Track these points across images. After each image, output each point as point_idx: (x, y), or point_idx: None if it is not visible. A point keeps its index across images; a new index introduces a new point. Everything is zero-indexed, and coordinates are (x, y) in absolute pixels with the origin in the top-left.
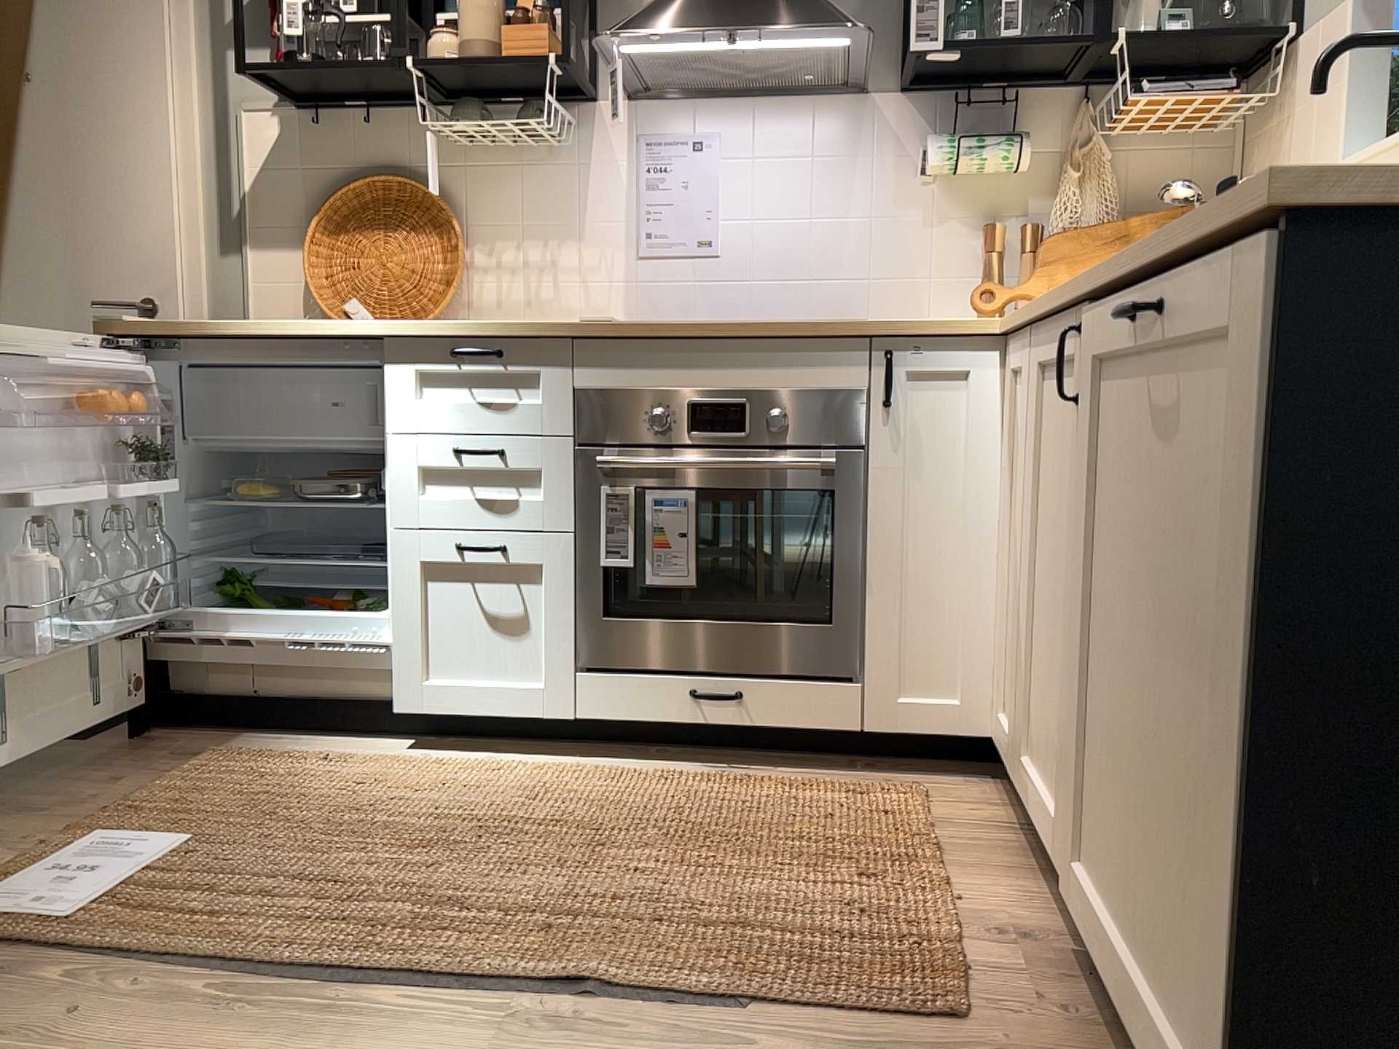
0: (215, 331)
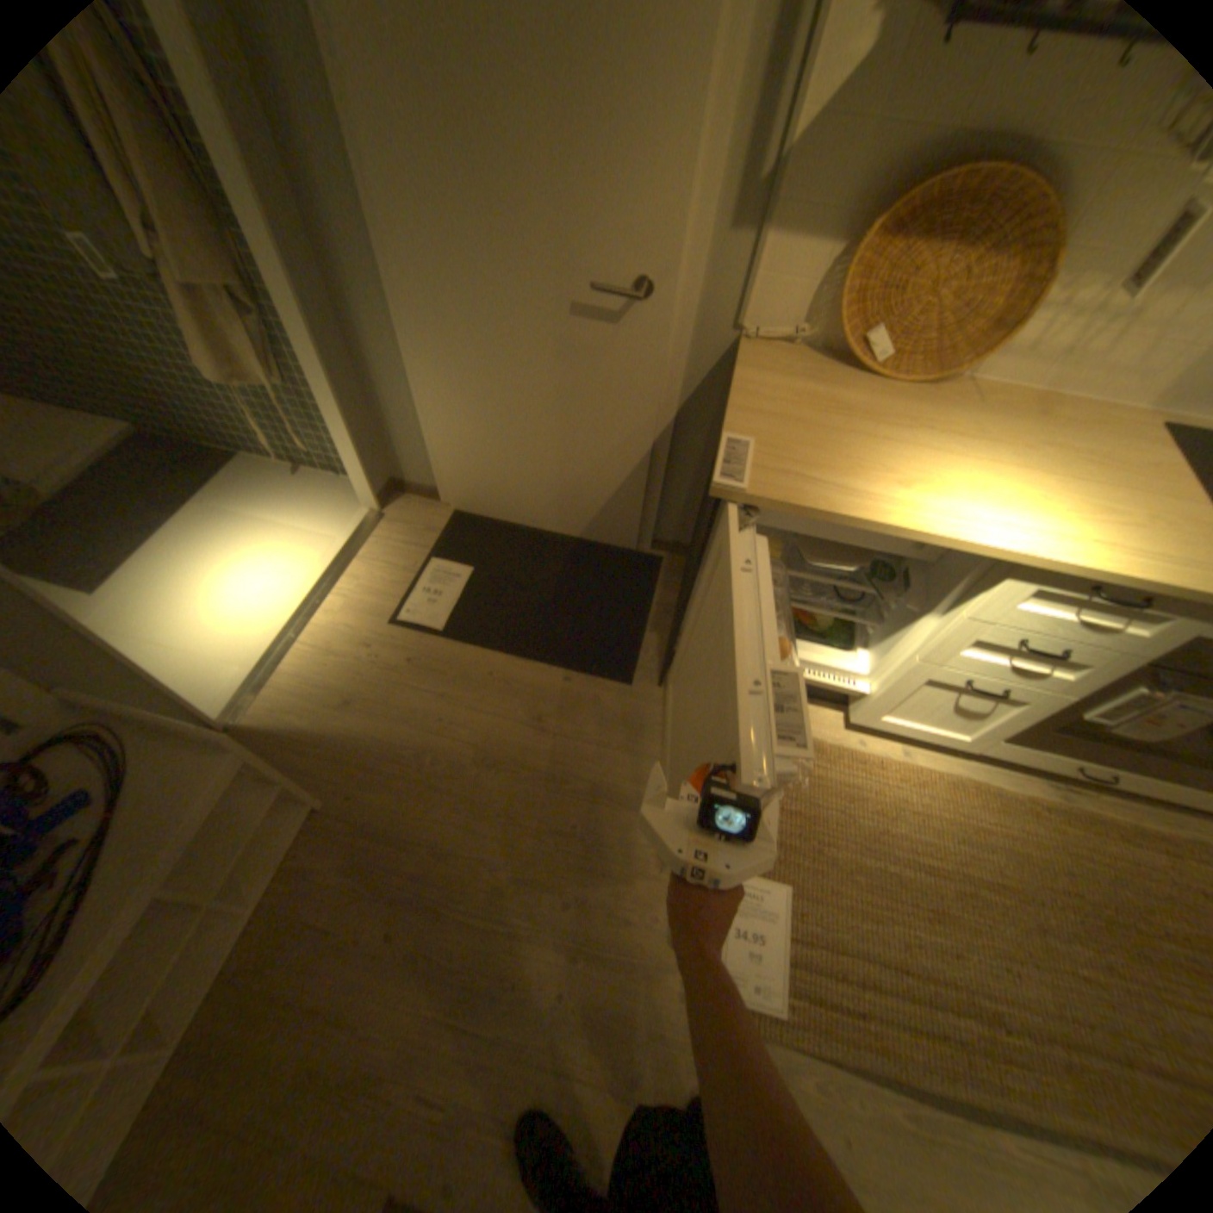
0: (848, 522)
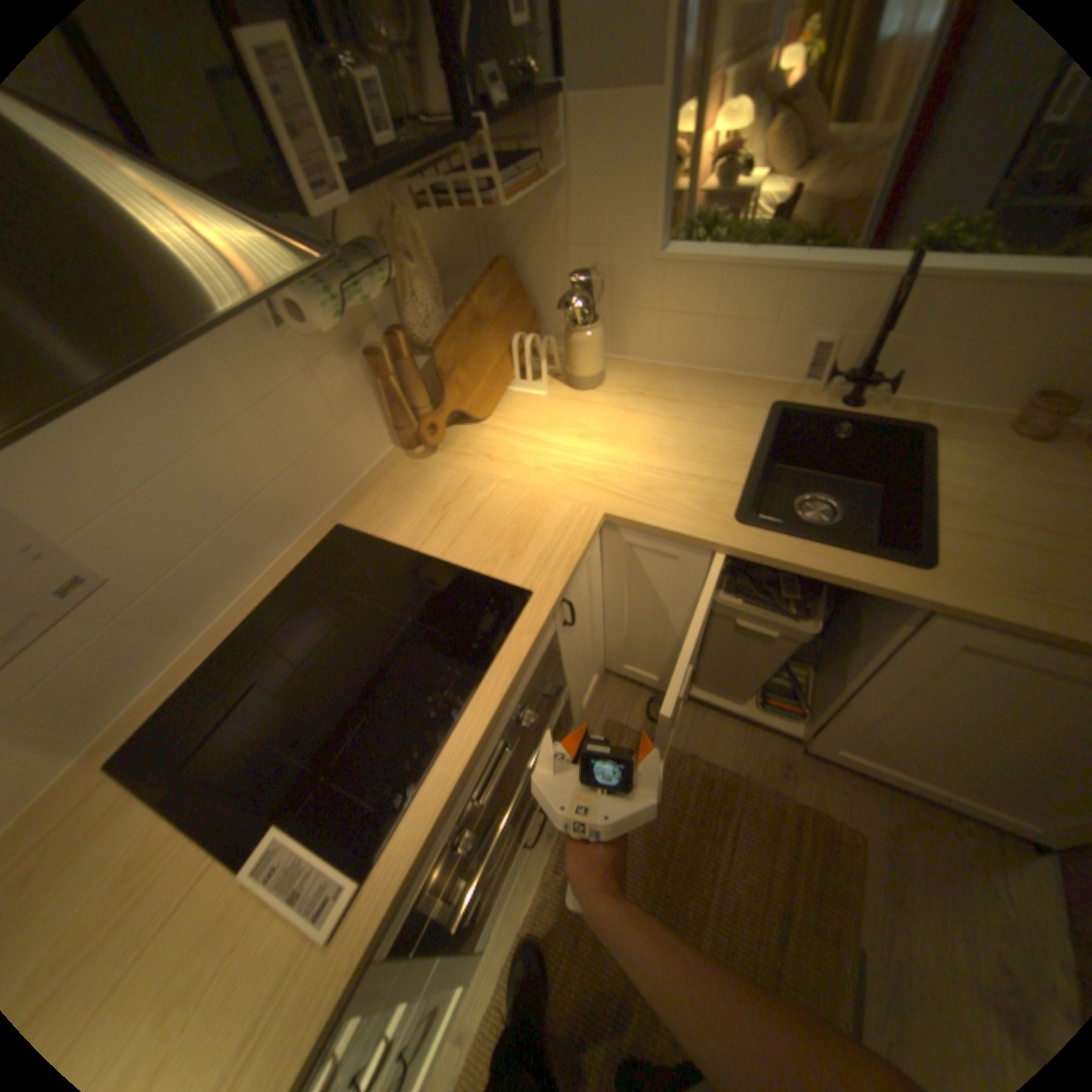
0: None
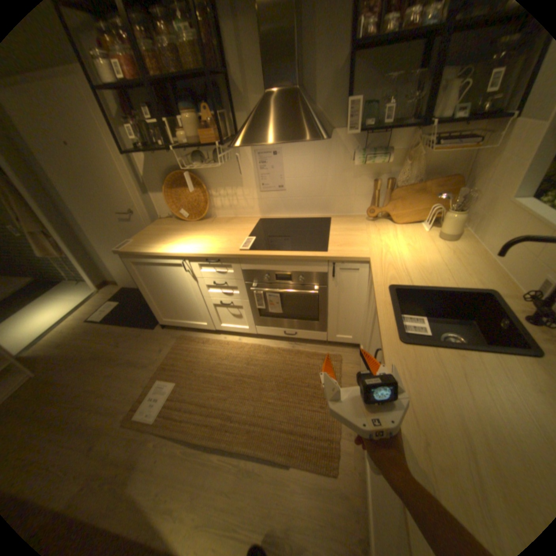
0: (143, 254)
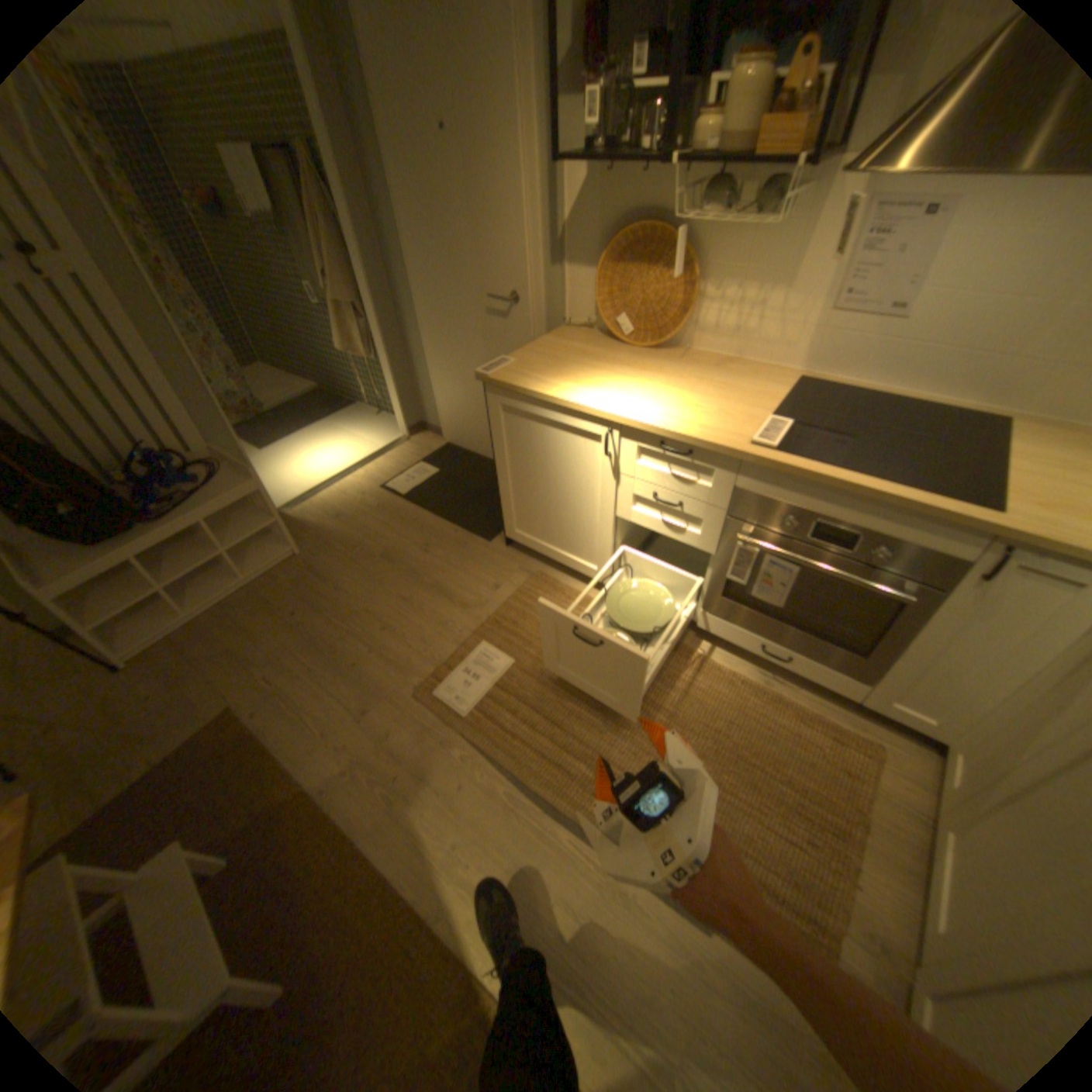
0: (531, 394)
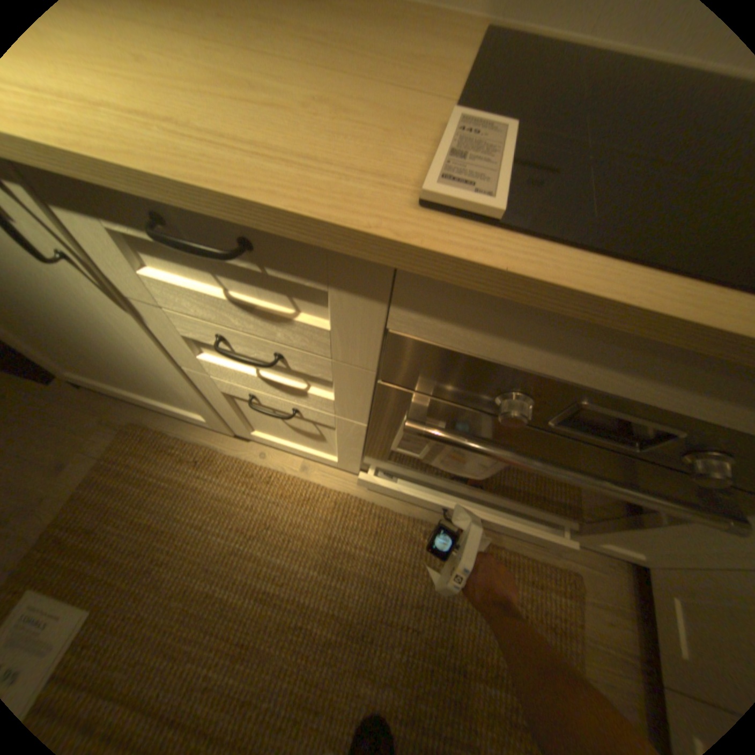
0: None
